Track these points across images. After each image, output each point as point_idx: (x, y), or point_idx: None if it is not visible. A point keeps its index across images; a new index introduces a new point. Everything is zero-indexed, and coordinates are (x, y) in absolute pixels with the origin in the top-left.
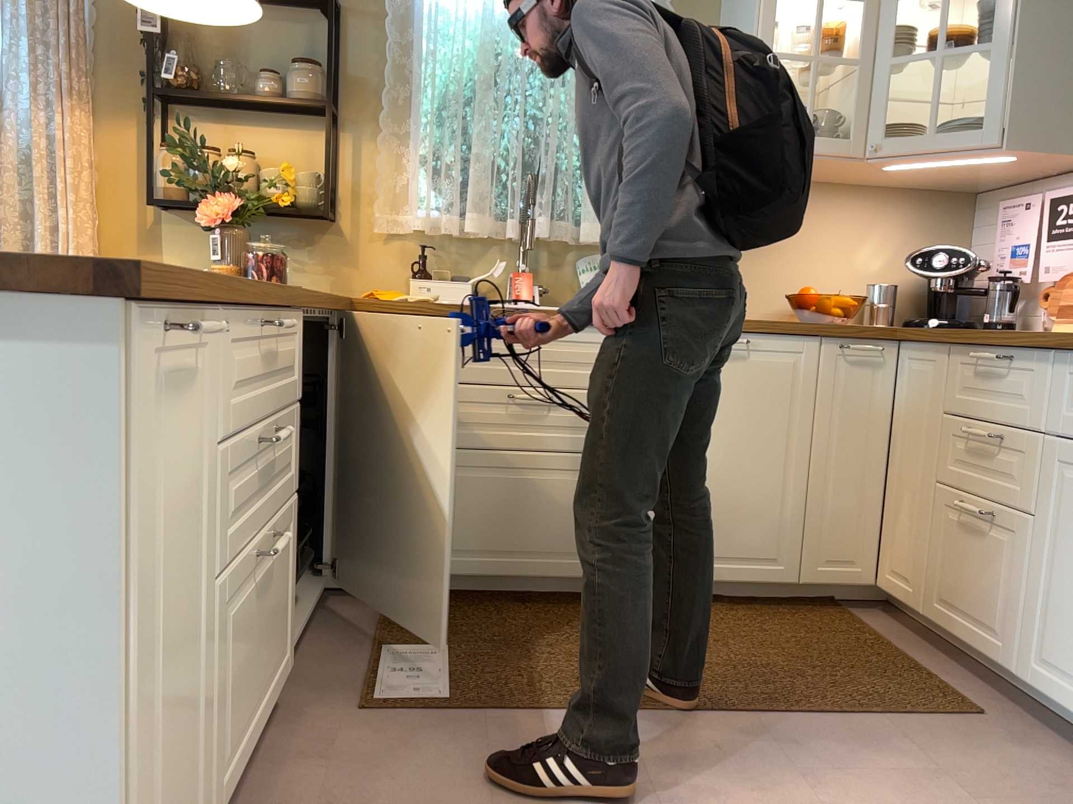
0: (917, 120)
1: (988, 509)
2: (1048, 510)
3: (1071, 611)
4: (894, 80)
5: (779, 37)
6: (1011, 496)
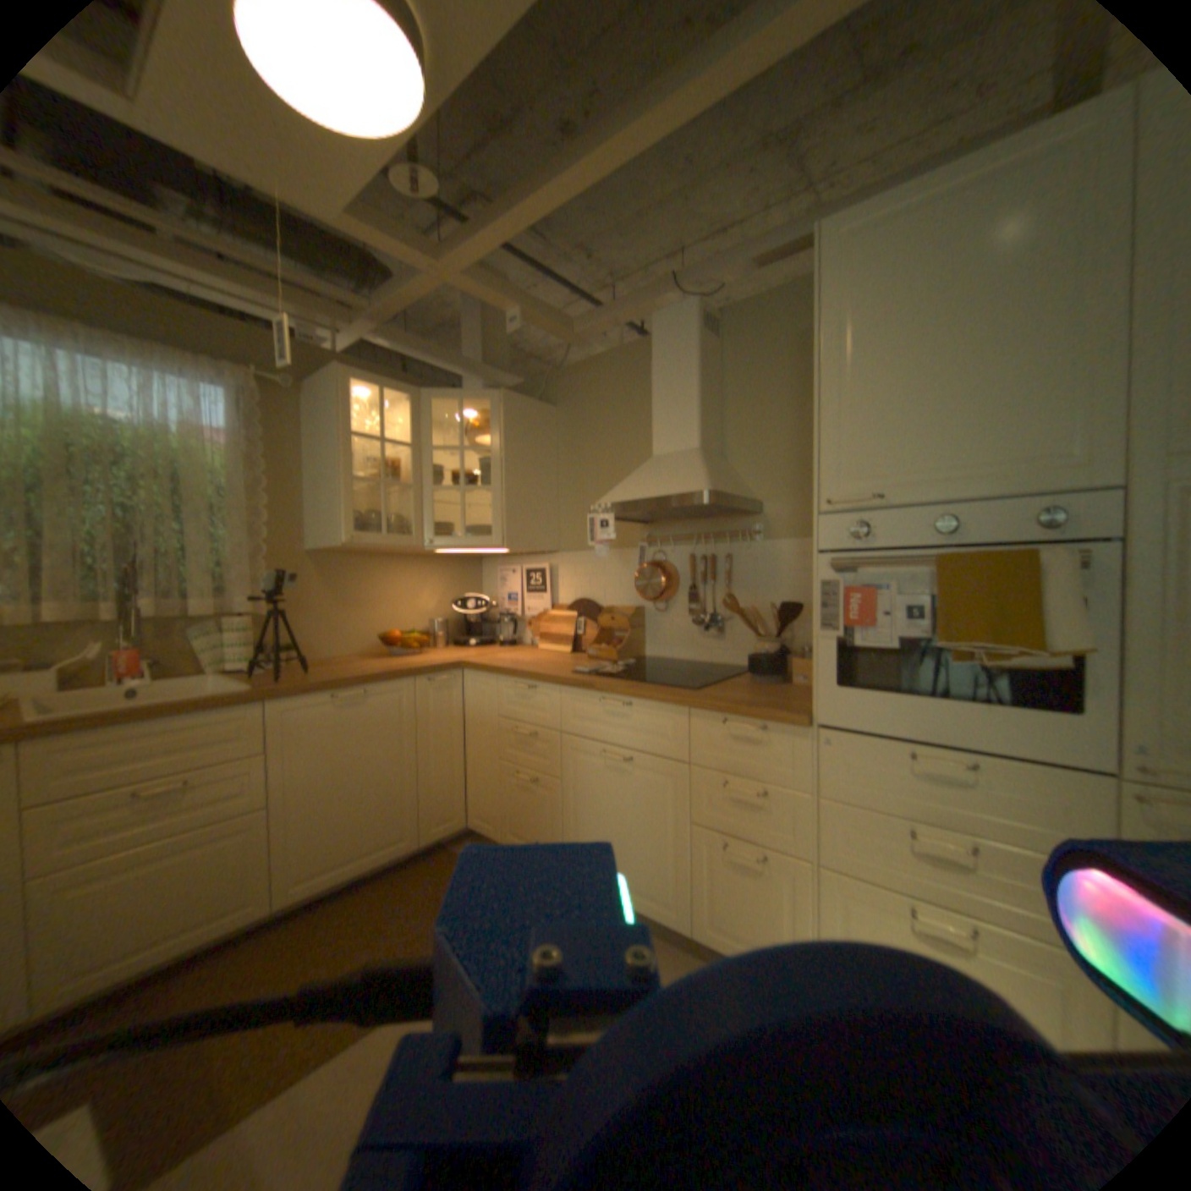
0: (443, 516)
1: (531, 777)
2: (566, 777)
3: (587, 834)
4: (427, 490)
5: (347, 457)
6: (544, 769)
